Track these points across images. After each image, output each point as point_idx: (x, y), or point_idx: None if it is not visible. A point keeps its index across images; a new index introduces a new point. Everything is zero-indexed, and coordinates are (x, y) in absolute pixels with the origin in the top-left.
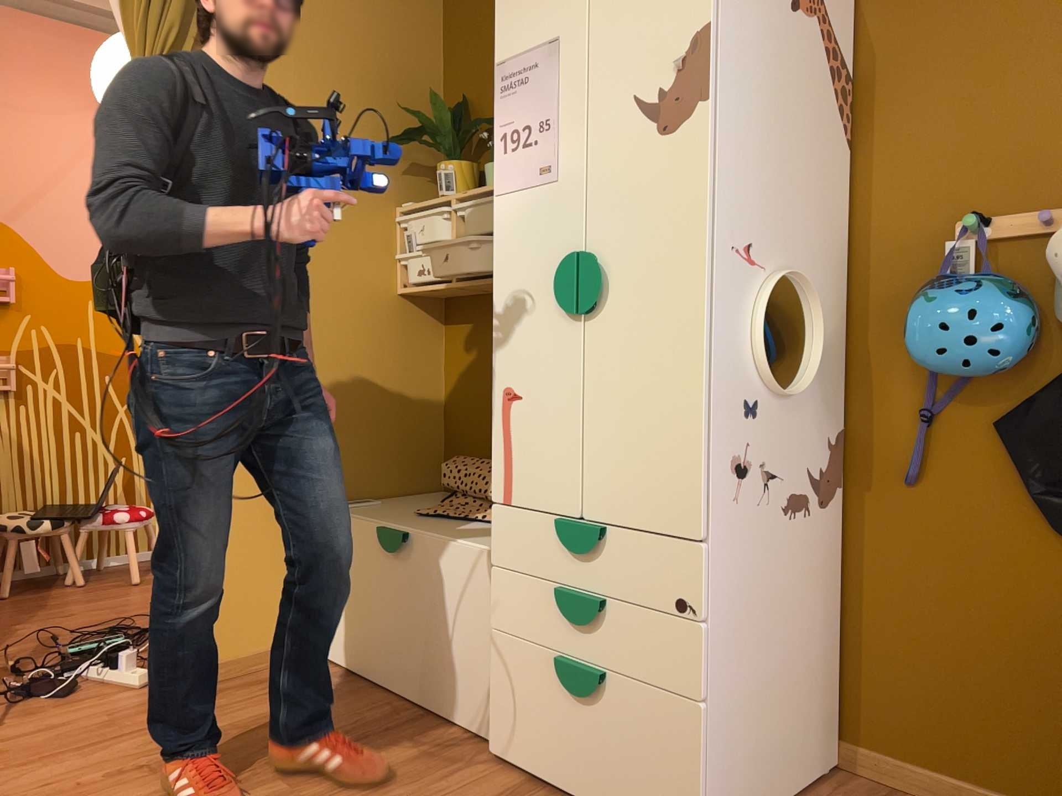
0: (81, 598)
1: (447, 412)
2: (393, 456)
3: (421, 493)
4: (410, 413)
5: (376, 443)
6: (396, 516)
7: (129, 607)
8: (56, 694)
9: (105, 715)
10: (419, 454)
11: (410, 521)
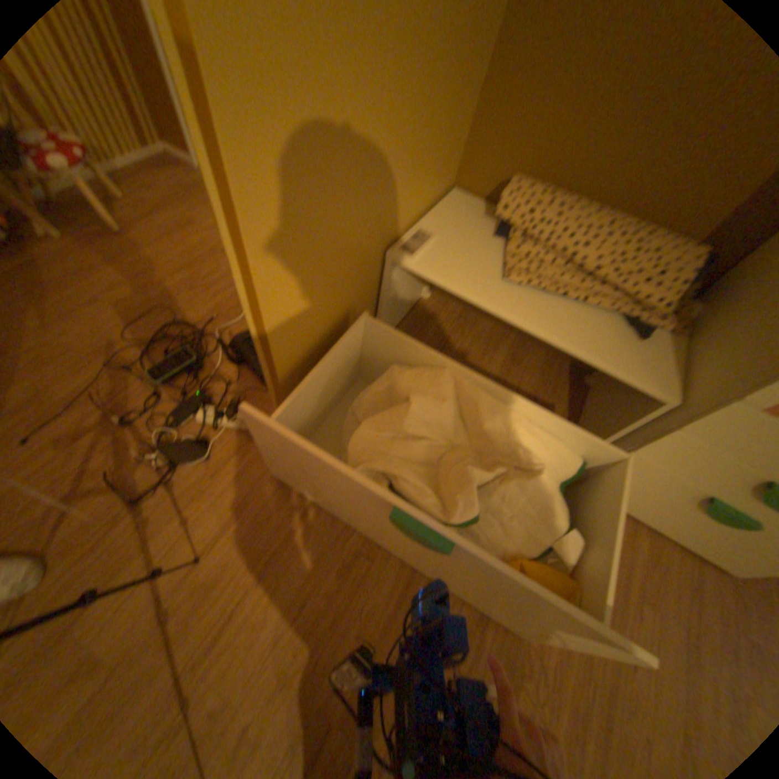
0: (82, 263)
1: (494, 88)
2: (440, 160)
3: (445, 194)
4: (465, 95)
5: (434, 150)
6: (491, 280)
7: (148, 280)
8: (200, 452)
9: (271, 478)
10: (454, 149)
11: (521, 302)
